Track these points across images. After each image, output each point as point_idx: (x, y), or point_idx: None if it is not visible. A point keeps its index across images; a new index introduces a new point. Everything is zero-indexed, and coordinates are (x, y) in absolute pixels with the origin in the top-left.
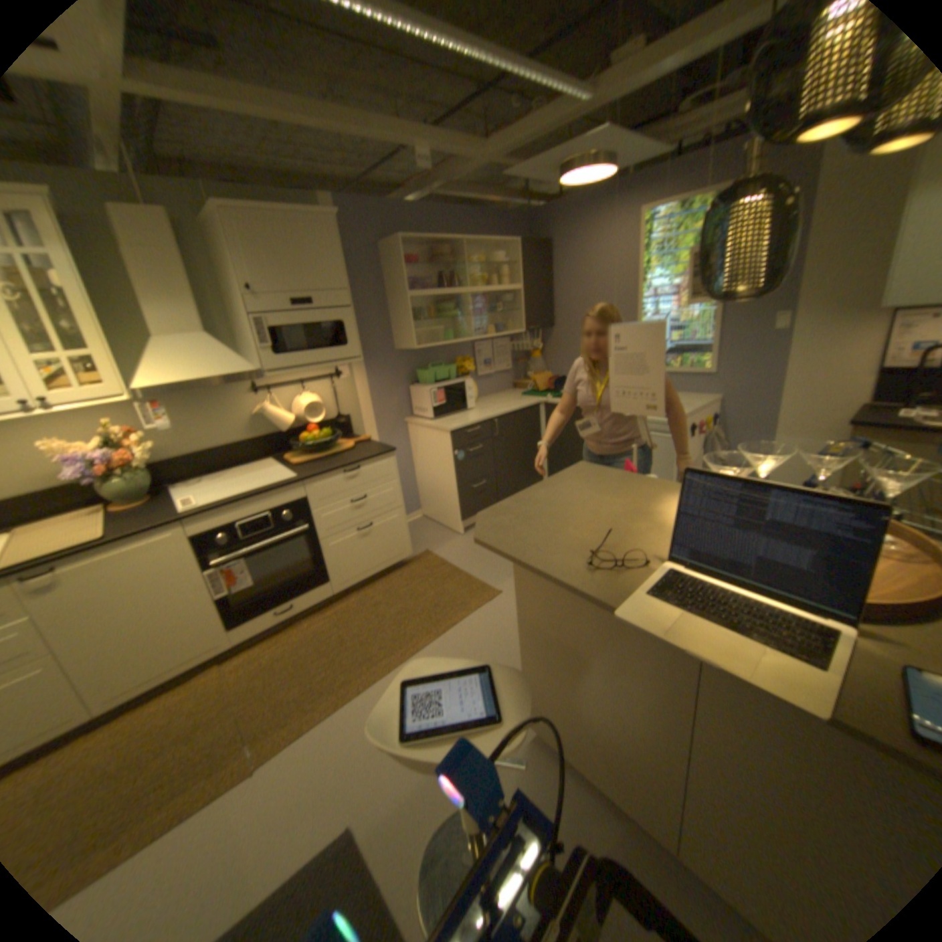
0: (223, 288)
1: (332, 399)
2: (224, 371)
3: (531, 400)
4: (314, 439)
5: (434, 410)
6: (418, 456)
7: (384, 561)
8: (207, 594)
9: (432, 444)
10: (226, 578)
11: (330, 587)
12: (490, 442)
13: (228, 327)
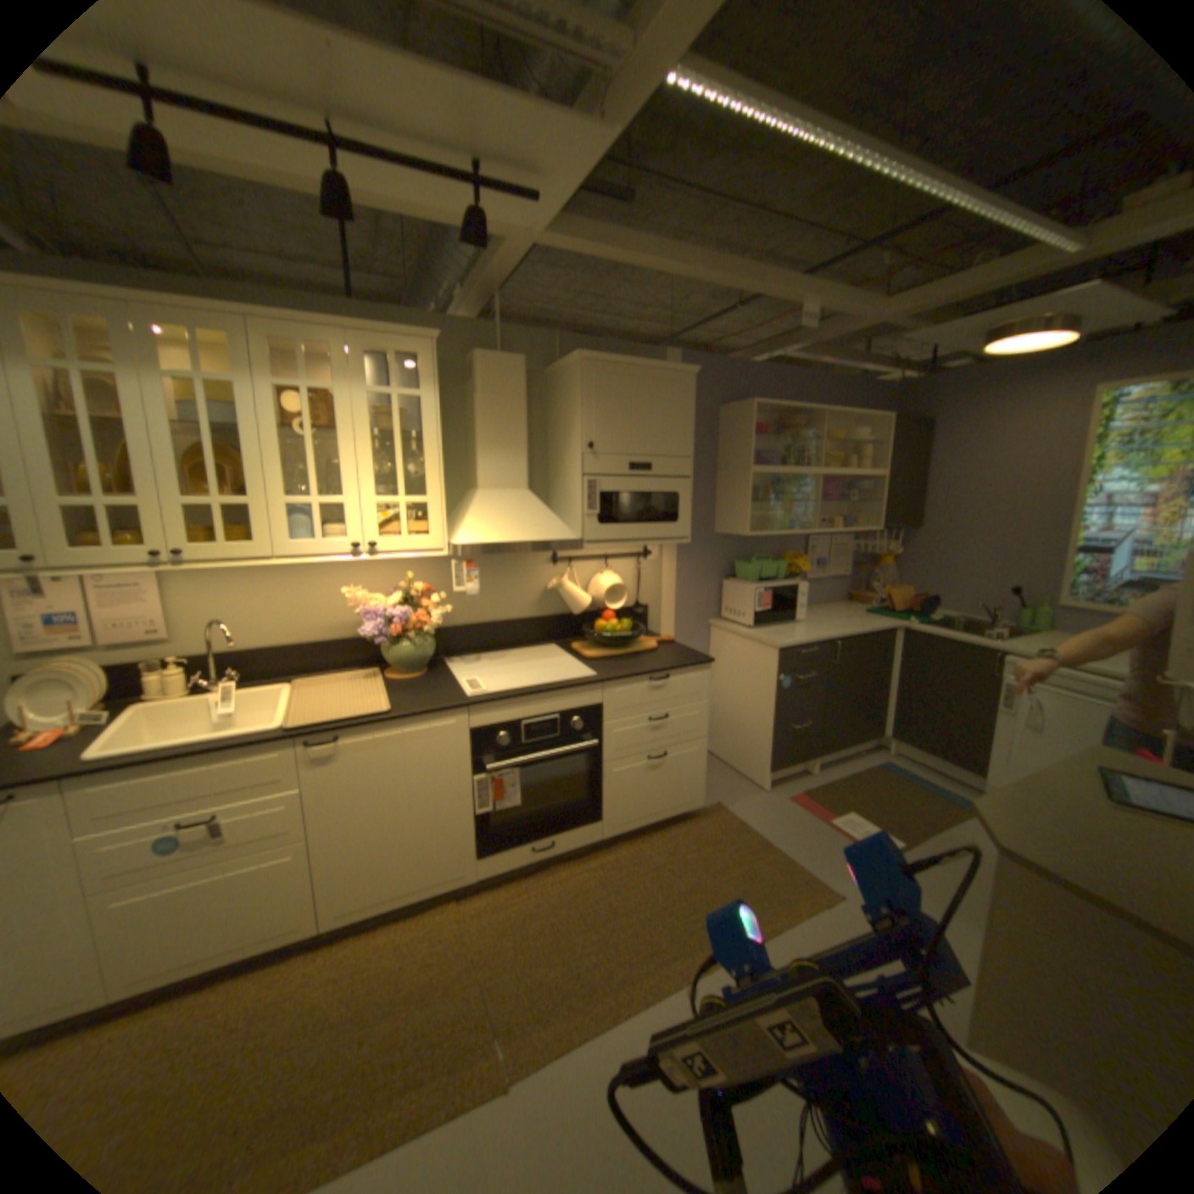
0: (556, 443)
1: (635, 582)
2: (547, 535)
3: (883, 620)
4: (614, 629)
5: (756, 615)
6: (719, 670)
7: (671, 806)
8: (473, 803)
9: (748, 658)
10: (498, 787)
11: (603, 827)
12: (827, 669)
13: (548, 485)
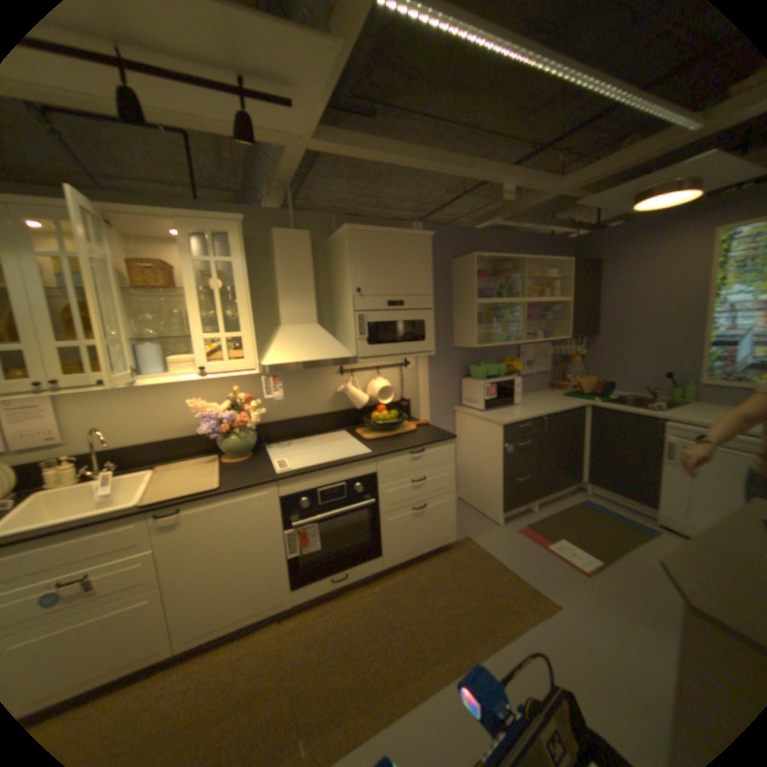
0: (338, 291)
1: (400, 383)
2: (331, 355)
3: (576, 400)
4: (385, 418)
5: (486, 402)
6: (463, 441)
7: (433, 542)
8: (286, 550)
9: (482, 433)
10: (304, 538)
11: (383, 561)
12: (539, 437)
13: (334, 320)
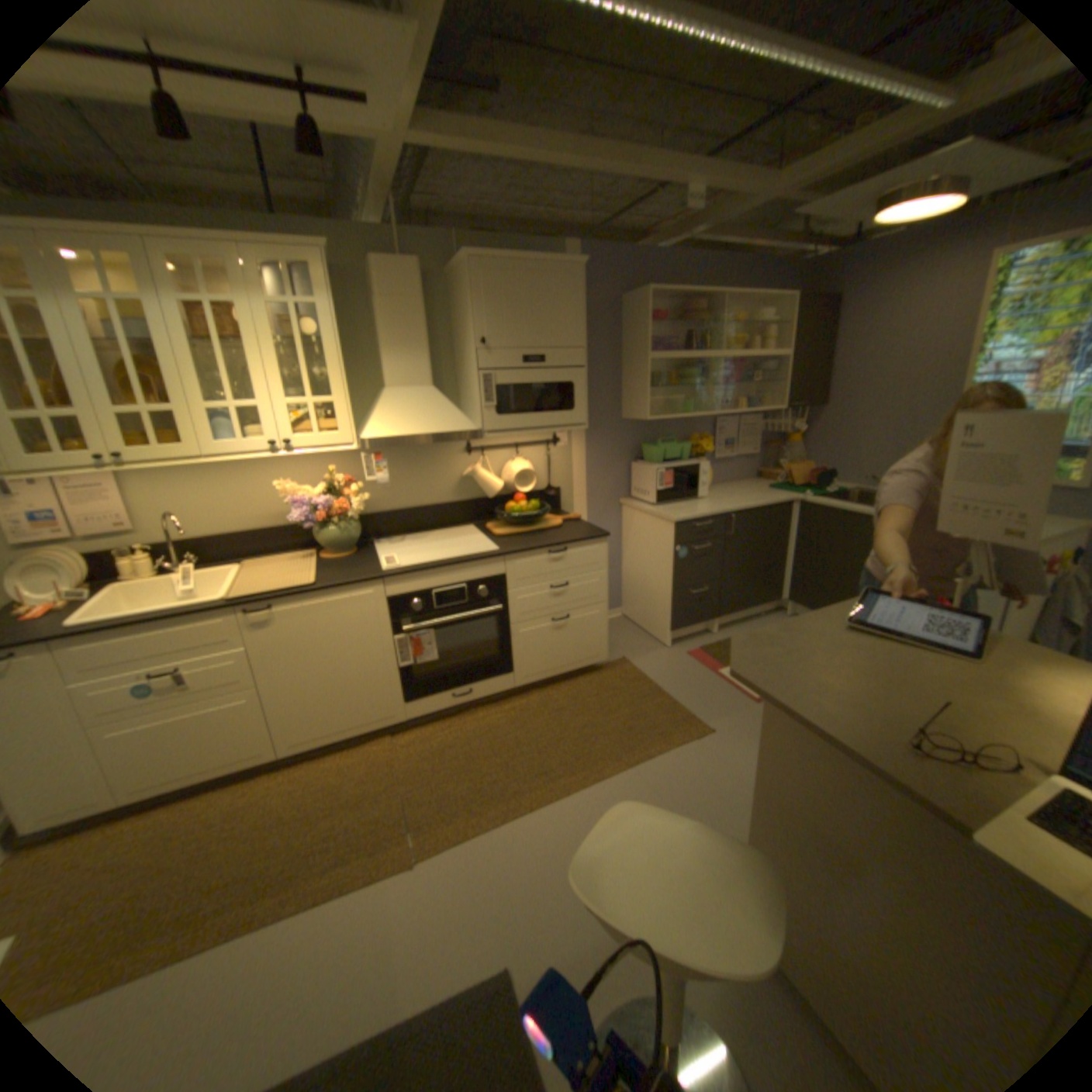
0: (459, 341)
1: (546, 468)
2: (448, 428)
3: (784, 494)
4: (523, 511)
5: (659, 493)
6: (630, 545)
7: (576, 661)
8: (396, 659)
9: (651, 533)
10: (416, 646)
11: (515, 678)
12: (723, 541)
13: (456, 381)
